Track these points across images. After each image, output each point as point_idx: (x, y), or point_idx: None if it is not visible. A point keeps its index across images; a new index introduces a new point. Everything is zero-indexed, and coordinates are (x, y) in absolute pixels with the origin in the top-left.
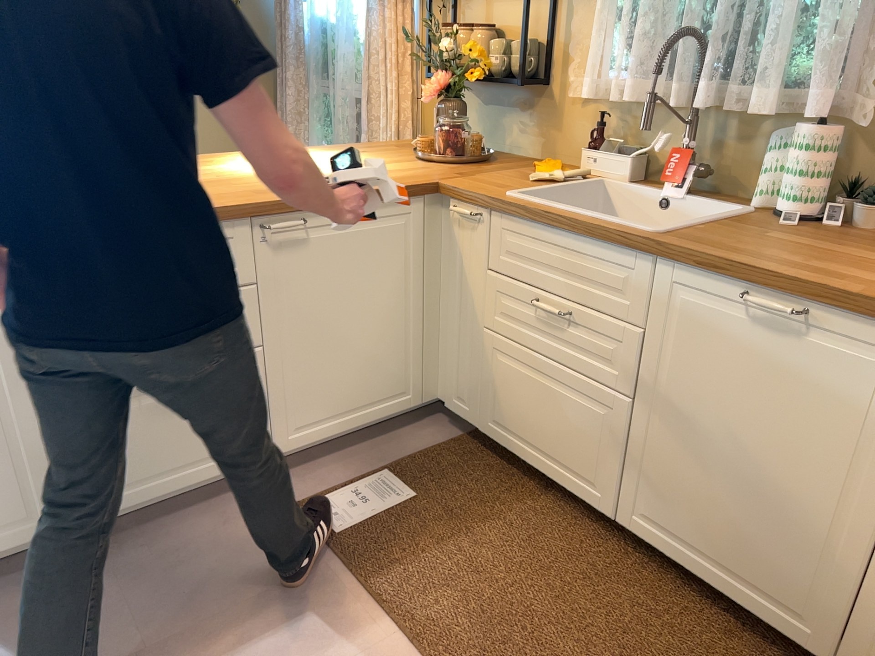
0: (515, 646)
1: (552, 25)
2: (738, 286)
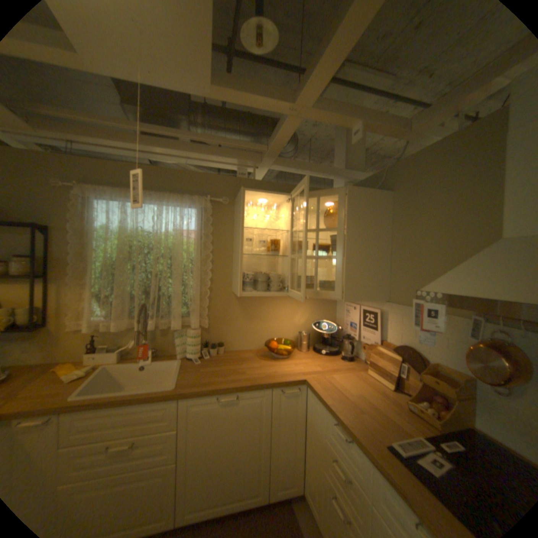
0: None
1: (45, 298)
2: (213, 397)
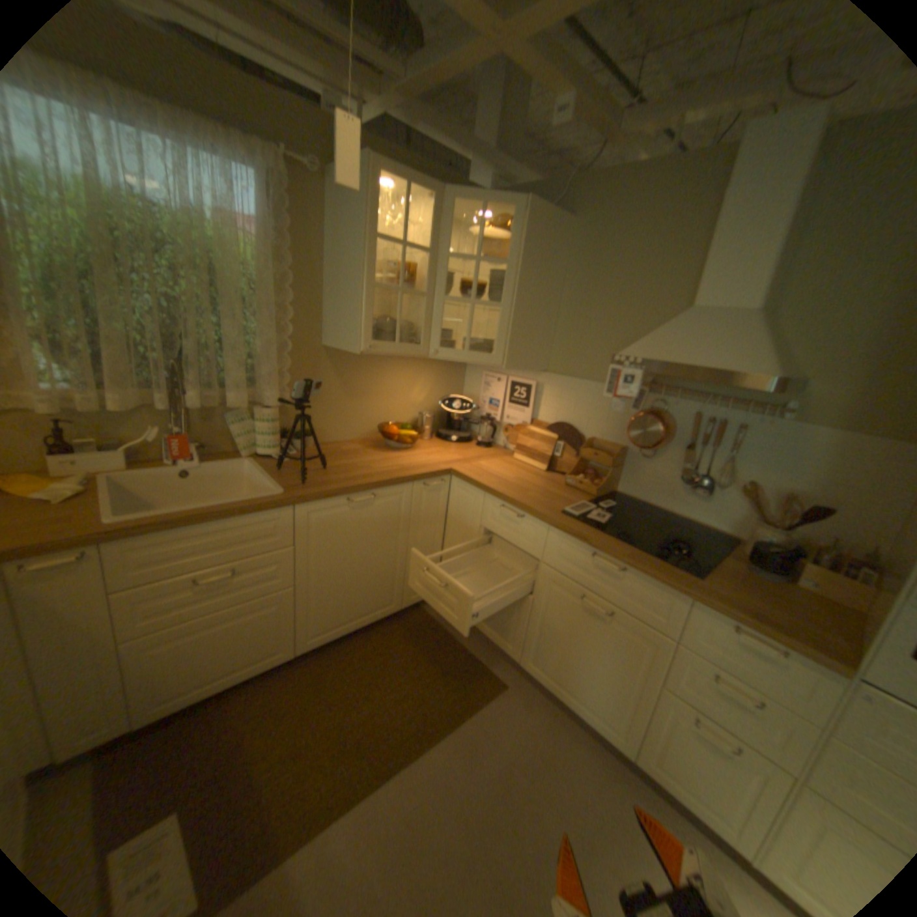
0: (360, 740)
1: None
2: (342, 499)
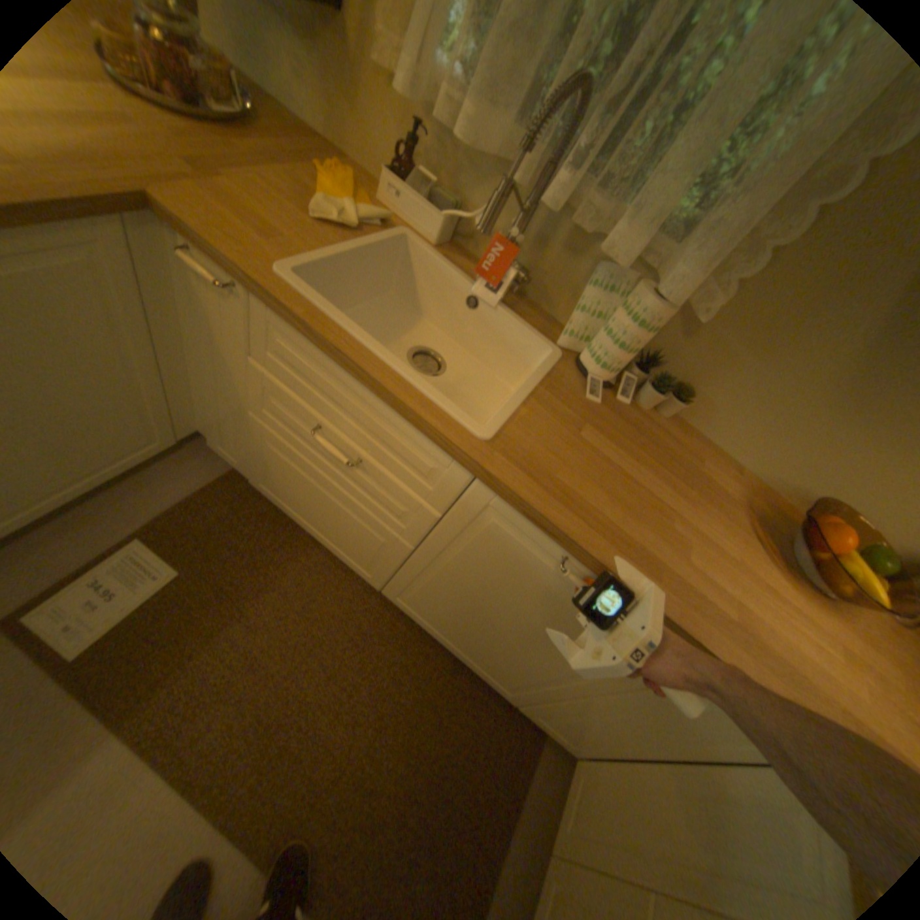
0: (291, 755)
1: None
2: (563, 548)
